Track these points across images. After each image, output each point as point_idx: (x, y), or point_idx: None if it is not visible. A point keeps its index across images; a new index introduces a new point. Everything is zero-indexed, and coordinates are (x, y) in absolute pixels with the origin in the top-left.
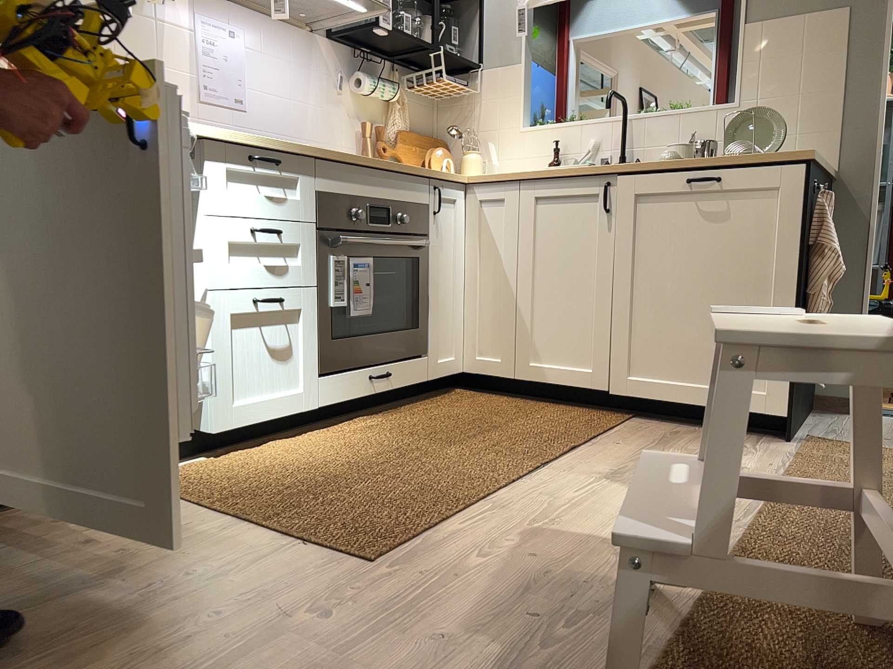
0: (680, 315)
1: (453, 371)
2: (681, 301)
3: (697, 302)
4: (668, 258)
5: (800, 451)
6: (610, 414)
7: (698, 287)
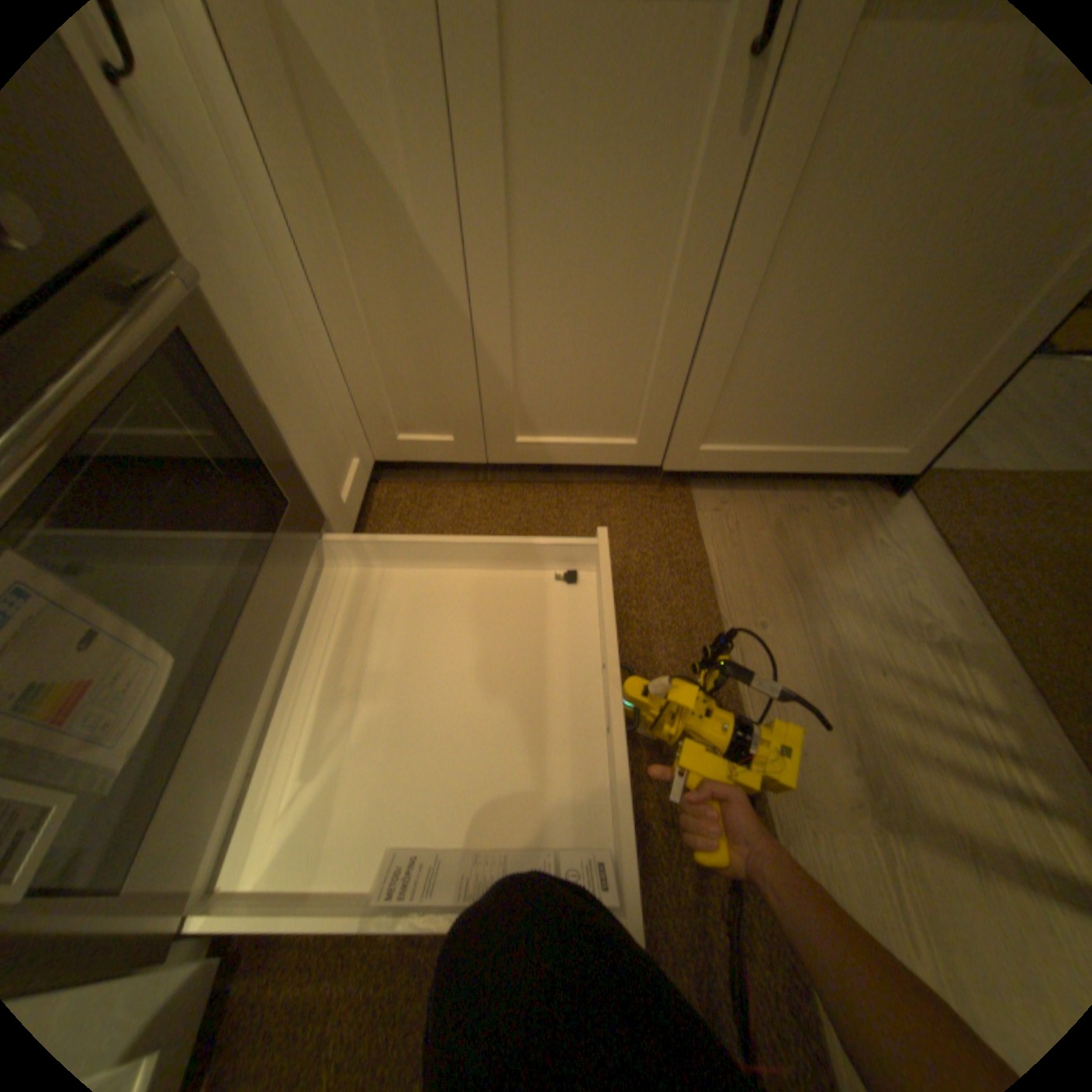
0: (826, 349)
1: (359, 485)
2: (840, 323)
3: (873, 323)
4: (859, 223)
5: (954, 549)
6: (659, 503)
7: (891, 294)
